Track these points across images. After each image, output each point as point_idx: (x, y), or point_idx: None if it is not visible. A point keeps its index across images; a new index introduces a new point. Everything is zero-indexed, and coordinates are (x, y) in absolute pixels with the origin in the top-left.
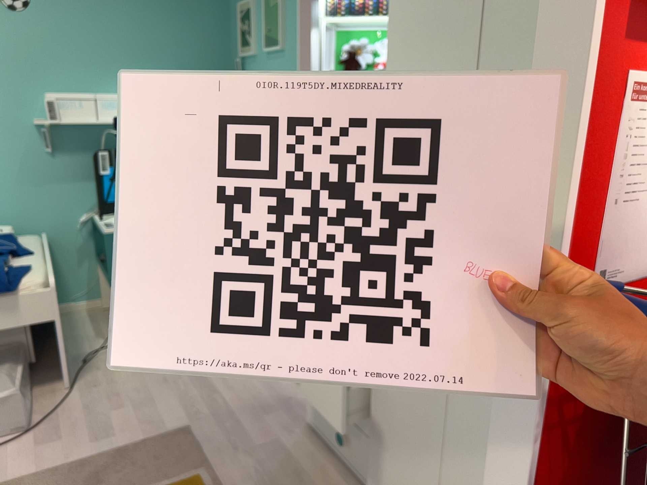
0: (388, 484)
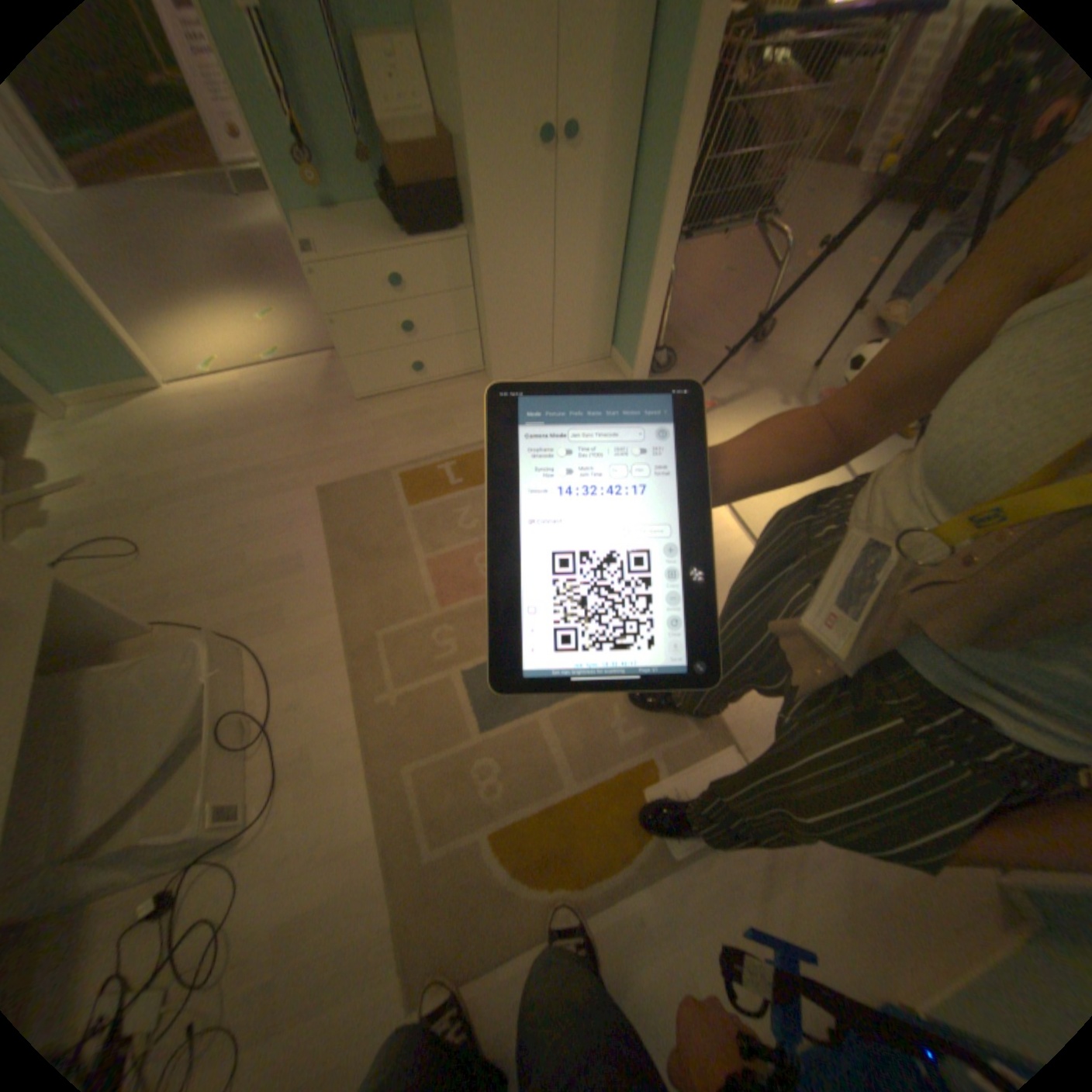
0: (507, 330)
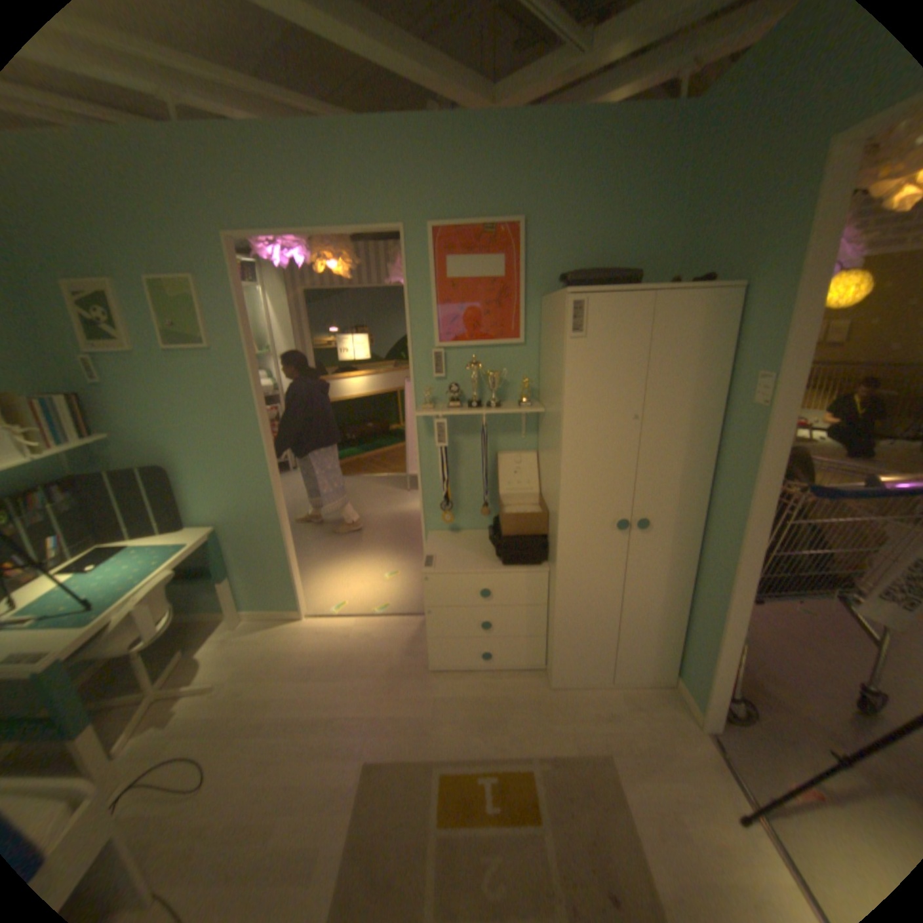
0: (574, 647)
